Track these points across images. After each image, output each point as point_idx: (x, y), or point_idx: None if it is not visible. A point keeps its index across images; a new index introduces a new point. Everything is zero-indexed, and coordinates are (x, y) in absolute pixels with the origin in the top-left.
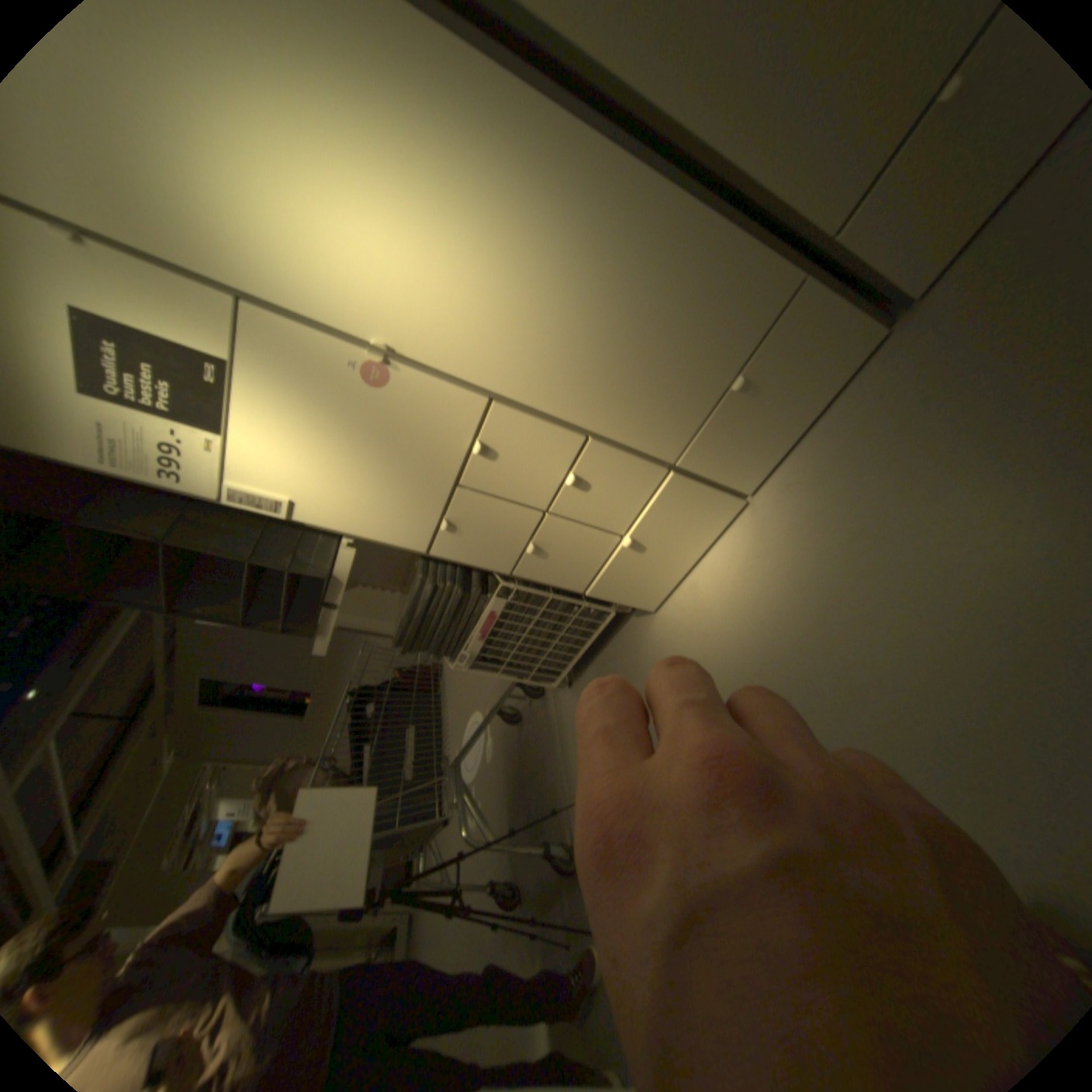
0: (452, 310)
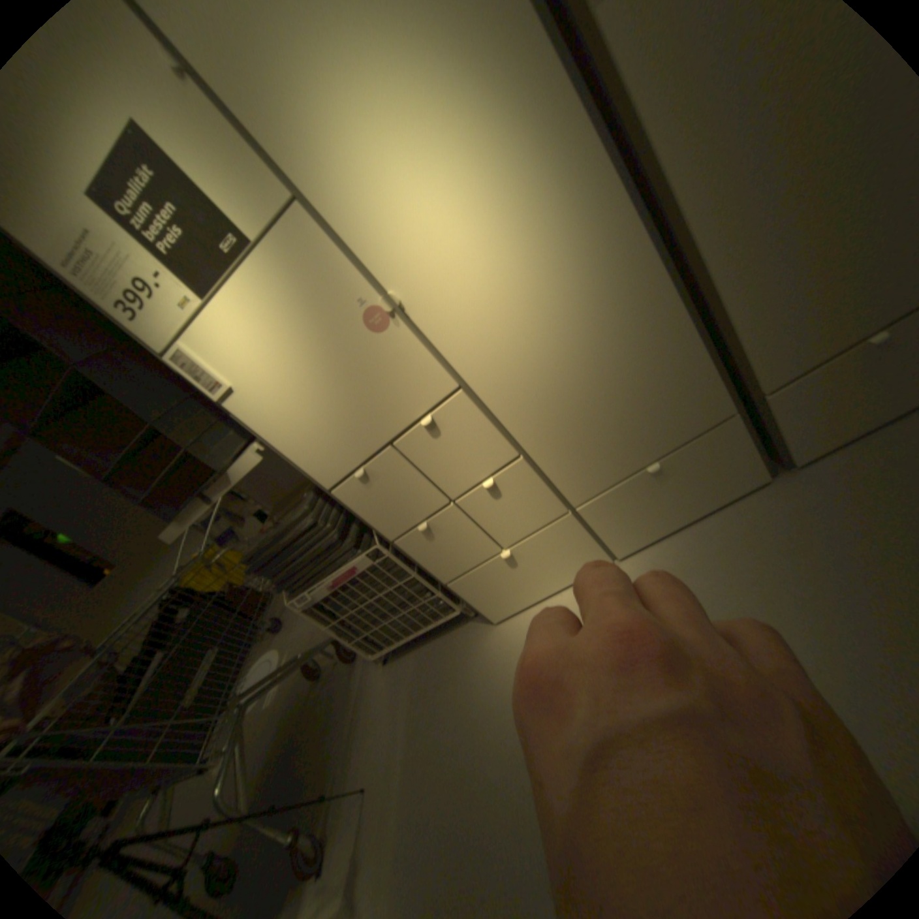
0: (470, 303)
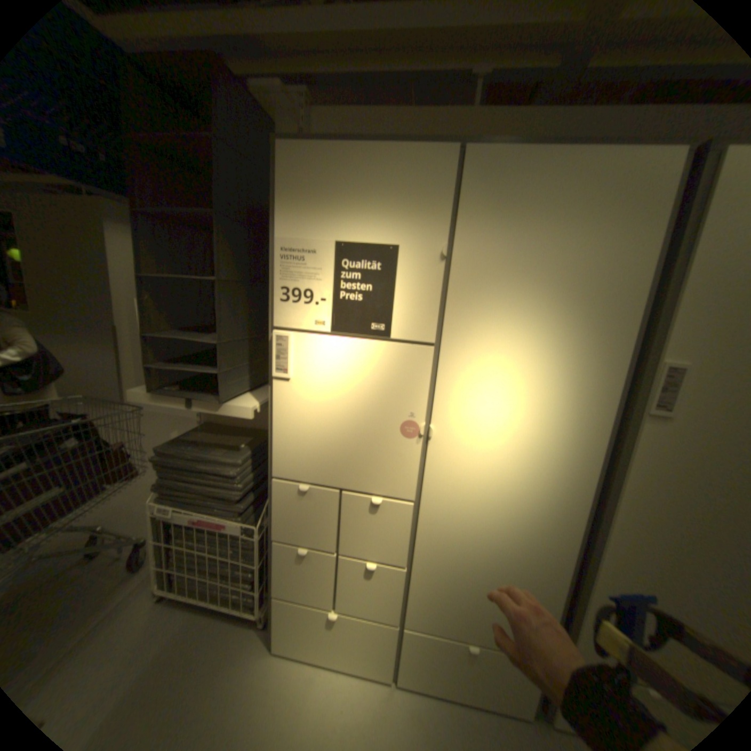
0: (465, 470)
